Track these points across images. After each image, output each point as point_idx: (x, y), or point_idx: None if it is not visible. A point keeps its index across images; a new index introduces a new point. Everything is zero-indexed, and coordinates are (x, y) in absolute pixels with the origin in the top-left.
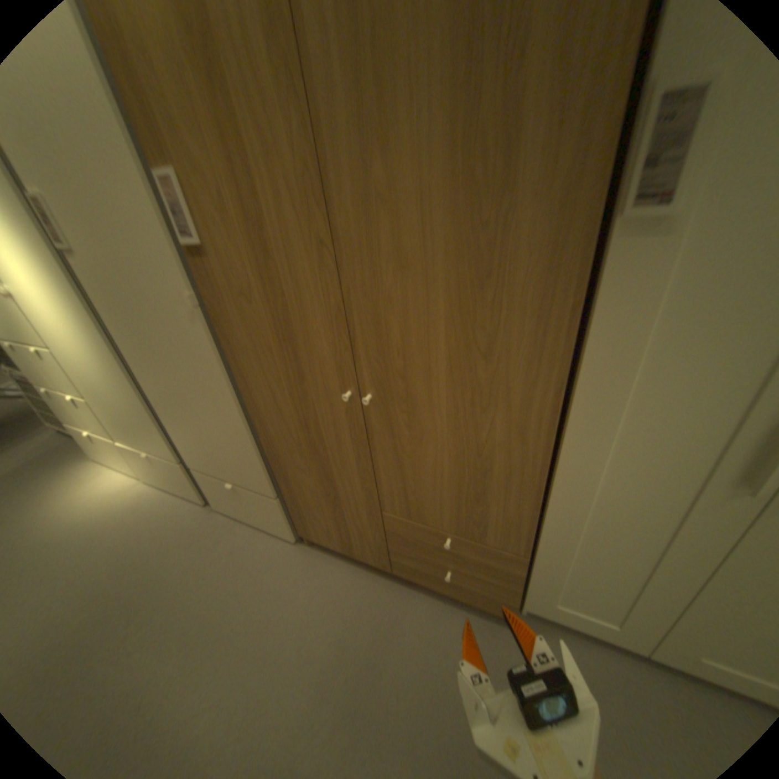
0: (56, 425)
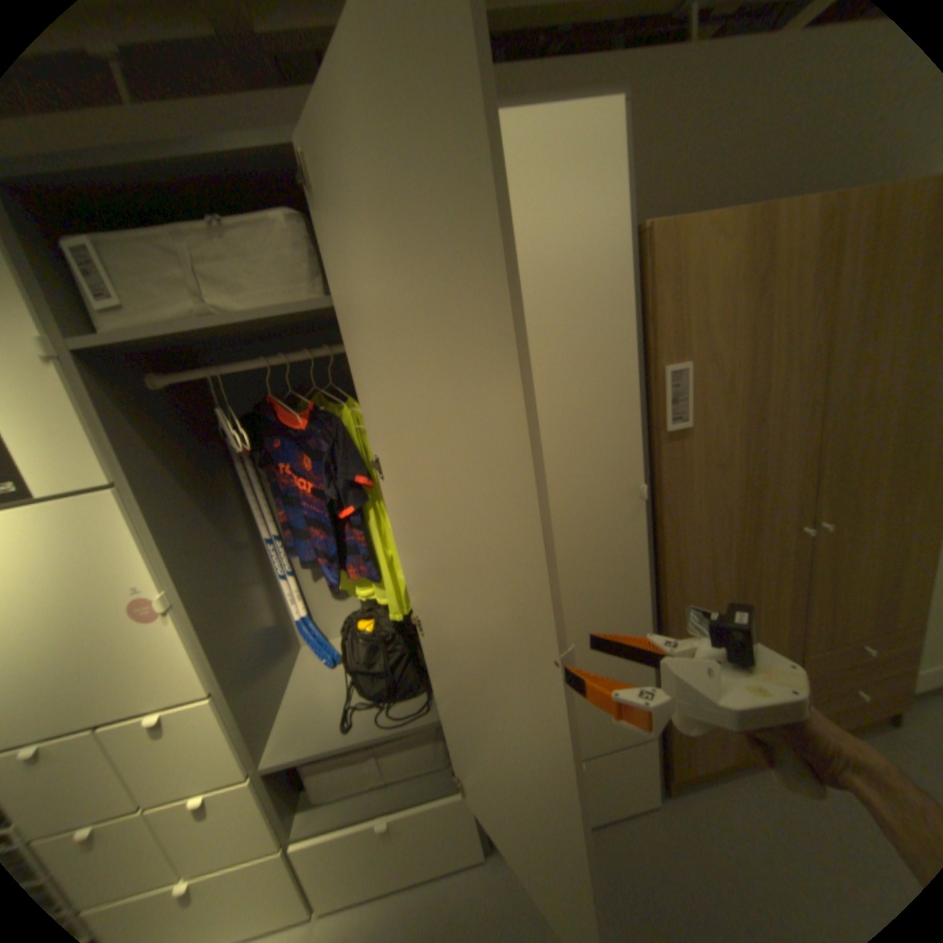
0: None
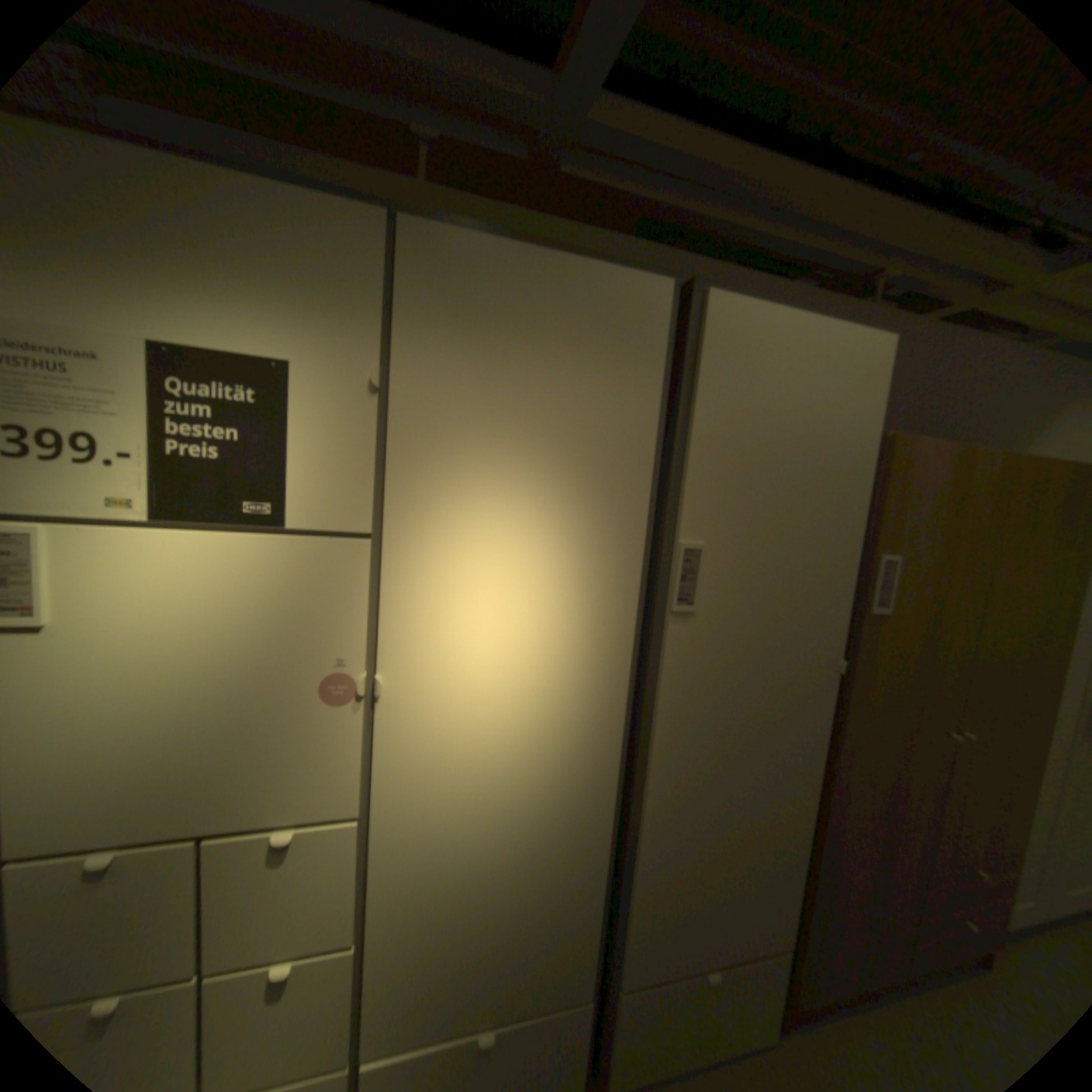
0: None
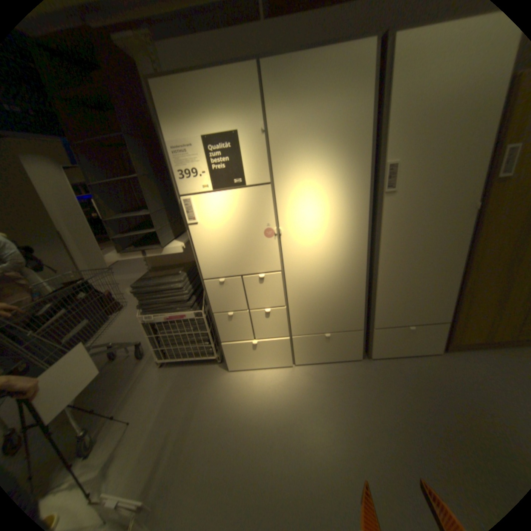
0: (174, 358)
